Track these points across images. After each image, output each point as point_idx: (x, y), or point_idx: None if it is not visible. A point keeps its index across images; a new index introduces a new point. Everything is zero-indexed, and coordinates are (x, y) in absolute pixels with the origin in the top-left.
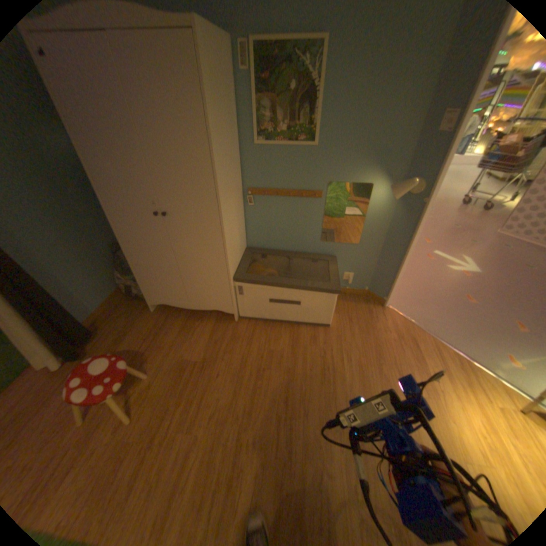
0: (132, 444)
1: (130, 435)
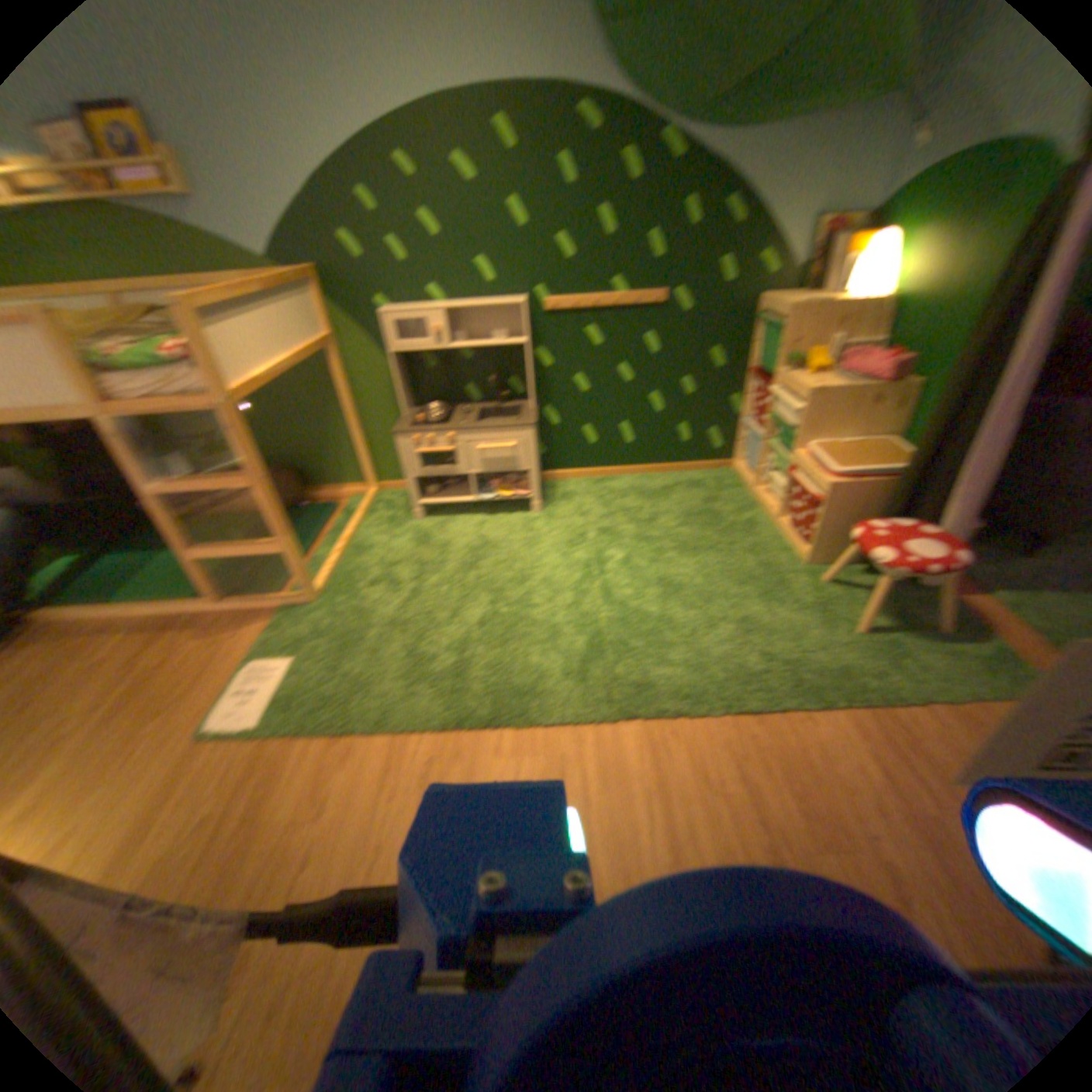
0: (810, 848)
1: (832, 865)
